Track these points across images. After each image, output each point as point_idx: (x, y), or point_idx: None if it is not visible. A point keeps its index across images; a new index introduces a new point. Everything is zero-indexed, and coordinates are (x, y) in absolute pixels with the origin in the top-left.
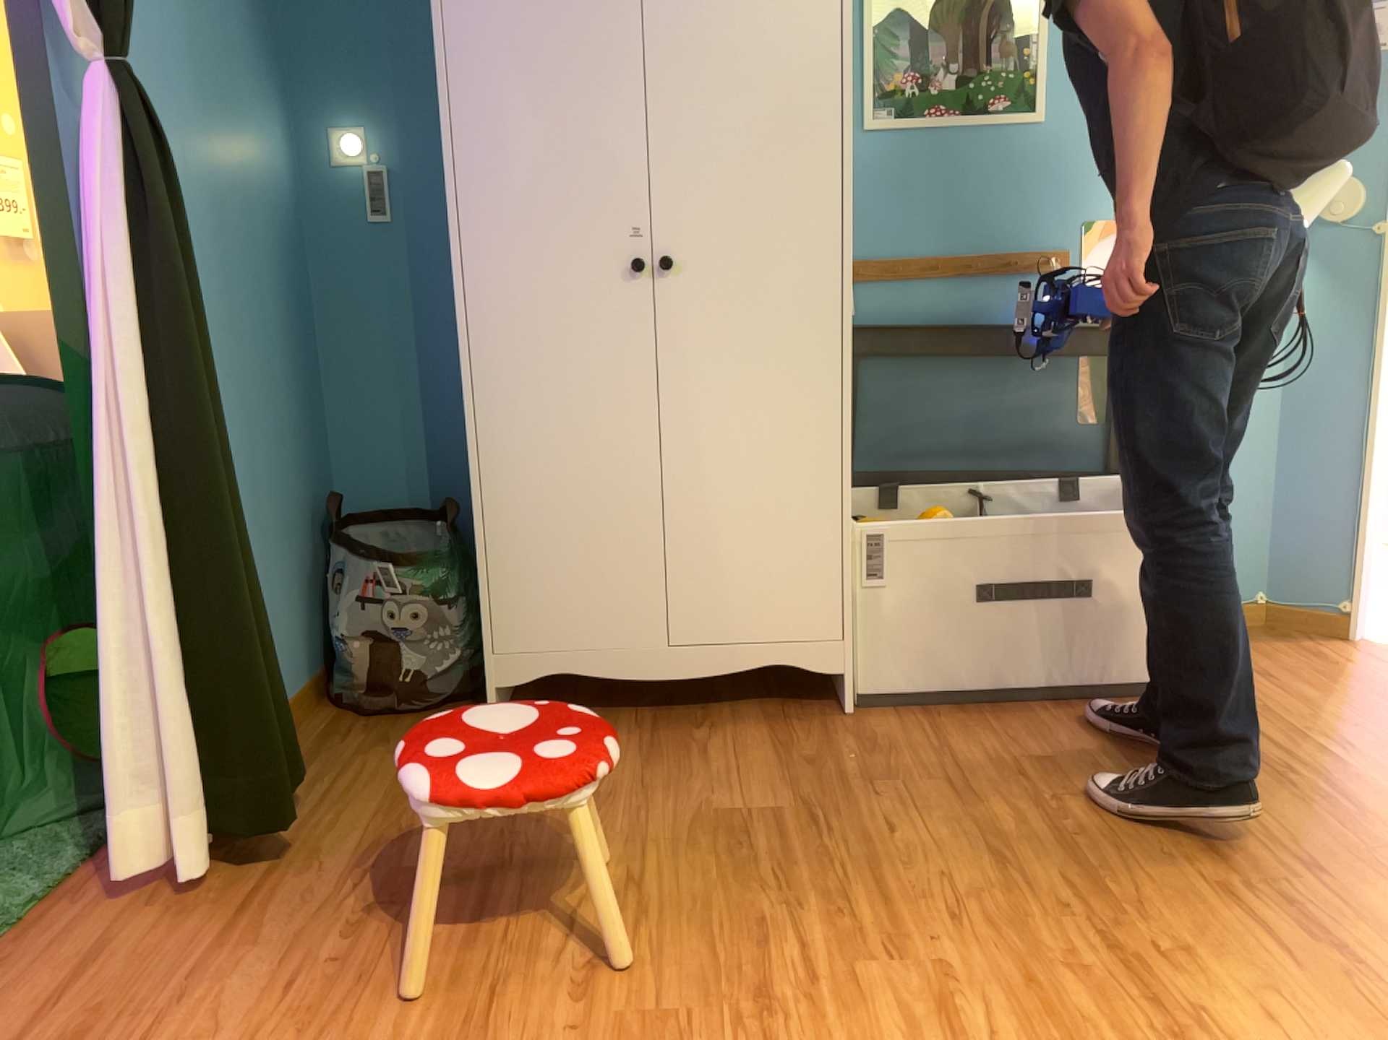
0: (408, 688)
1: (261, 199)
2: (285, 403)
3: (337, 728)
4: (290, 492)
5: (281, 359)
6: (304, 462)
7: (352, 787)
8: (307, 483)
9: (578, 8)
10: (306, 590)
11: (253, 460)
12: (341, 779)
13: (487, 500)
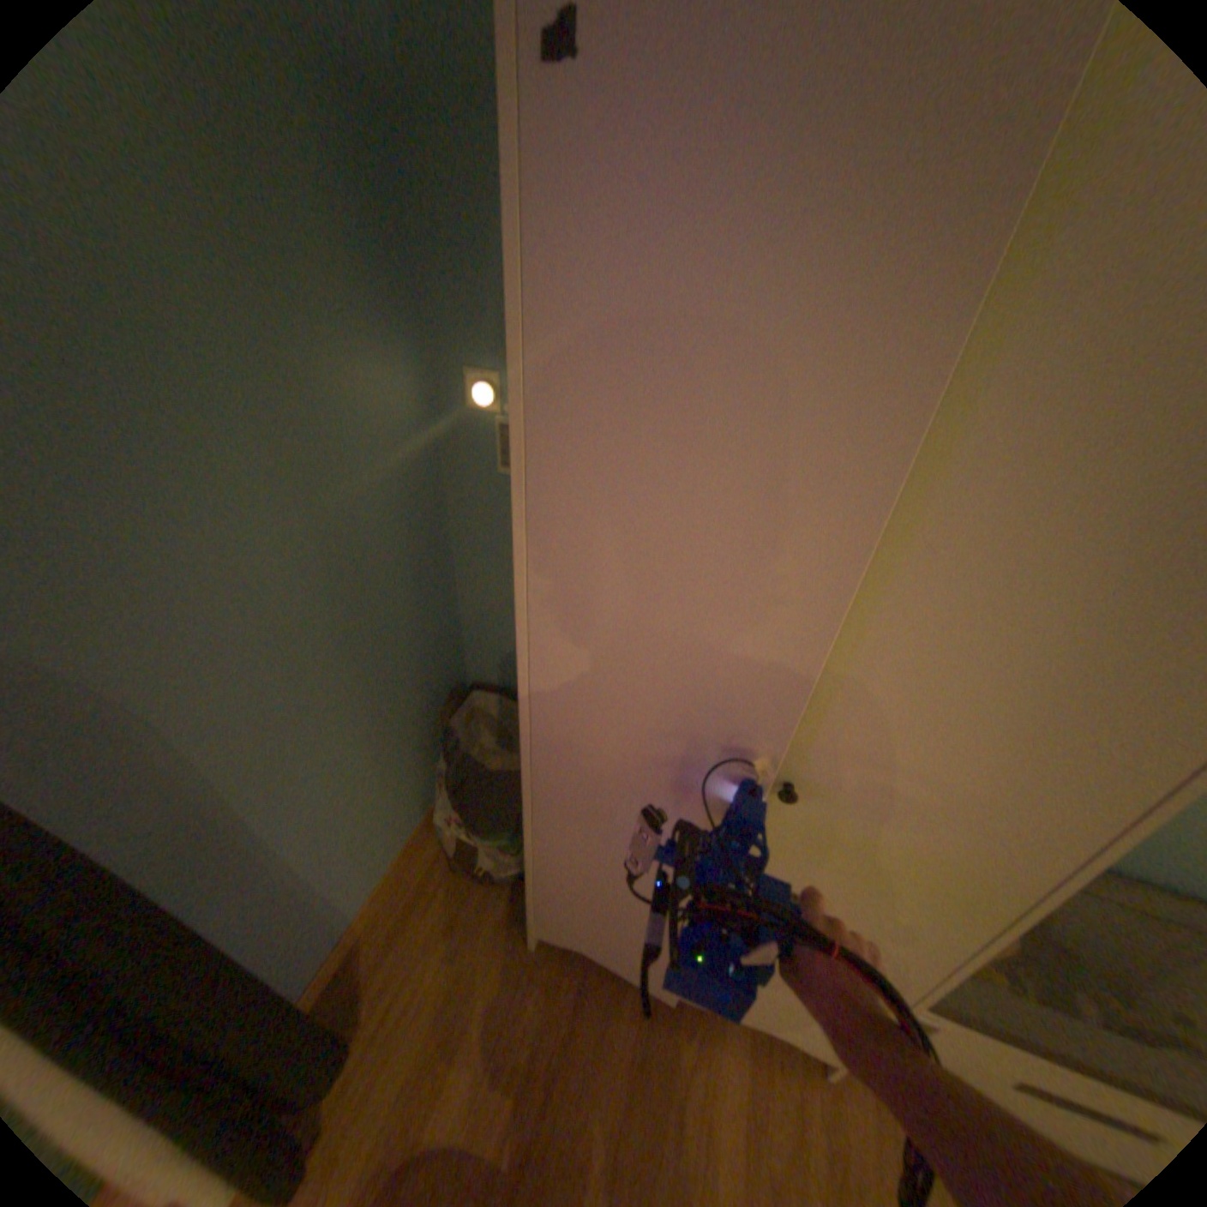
0: (482, 879)
1: (363, 482)
2: (401, 652)
3: (427, 891)
4: (404, 717)
5: (394, 621)
6: (426, 677)
7: (404, 1026)
8: (428, 690)
9: (786, 428)
10: (423, 766)
11: (349, 742)
12: (401, 1003)
13: (544, 858)
